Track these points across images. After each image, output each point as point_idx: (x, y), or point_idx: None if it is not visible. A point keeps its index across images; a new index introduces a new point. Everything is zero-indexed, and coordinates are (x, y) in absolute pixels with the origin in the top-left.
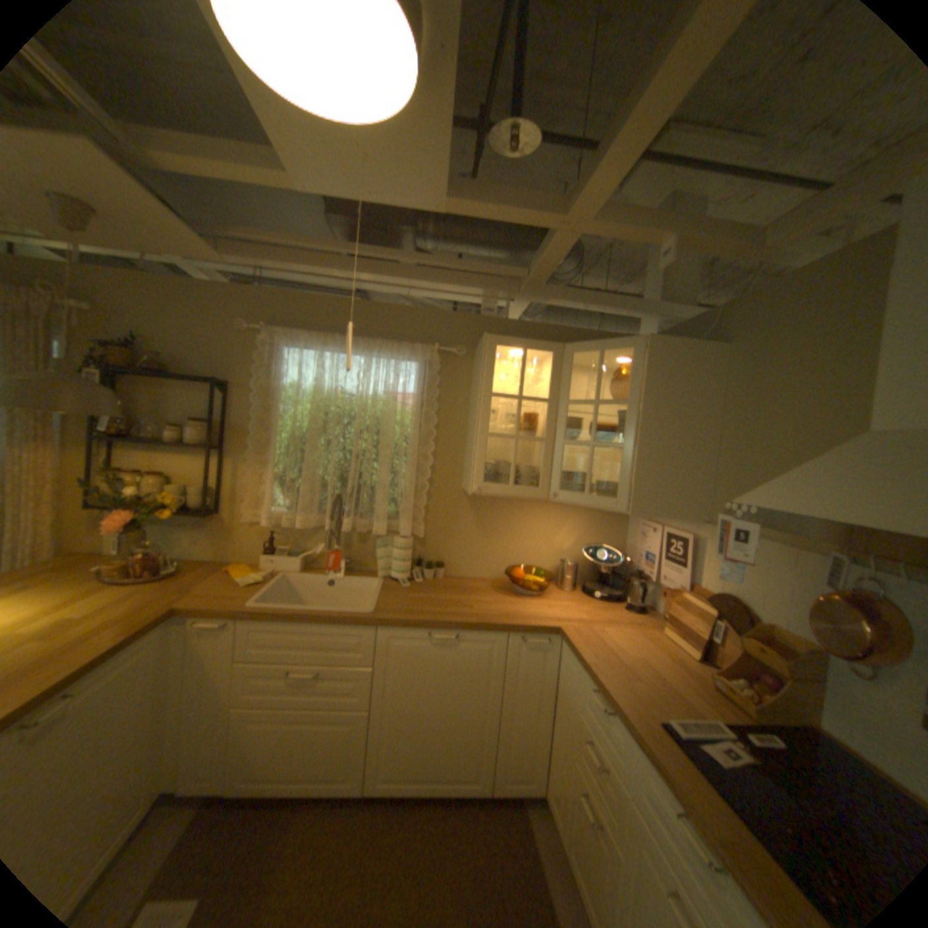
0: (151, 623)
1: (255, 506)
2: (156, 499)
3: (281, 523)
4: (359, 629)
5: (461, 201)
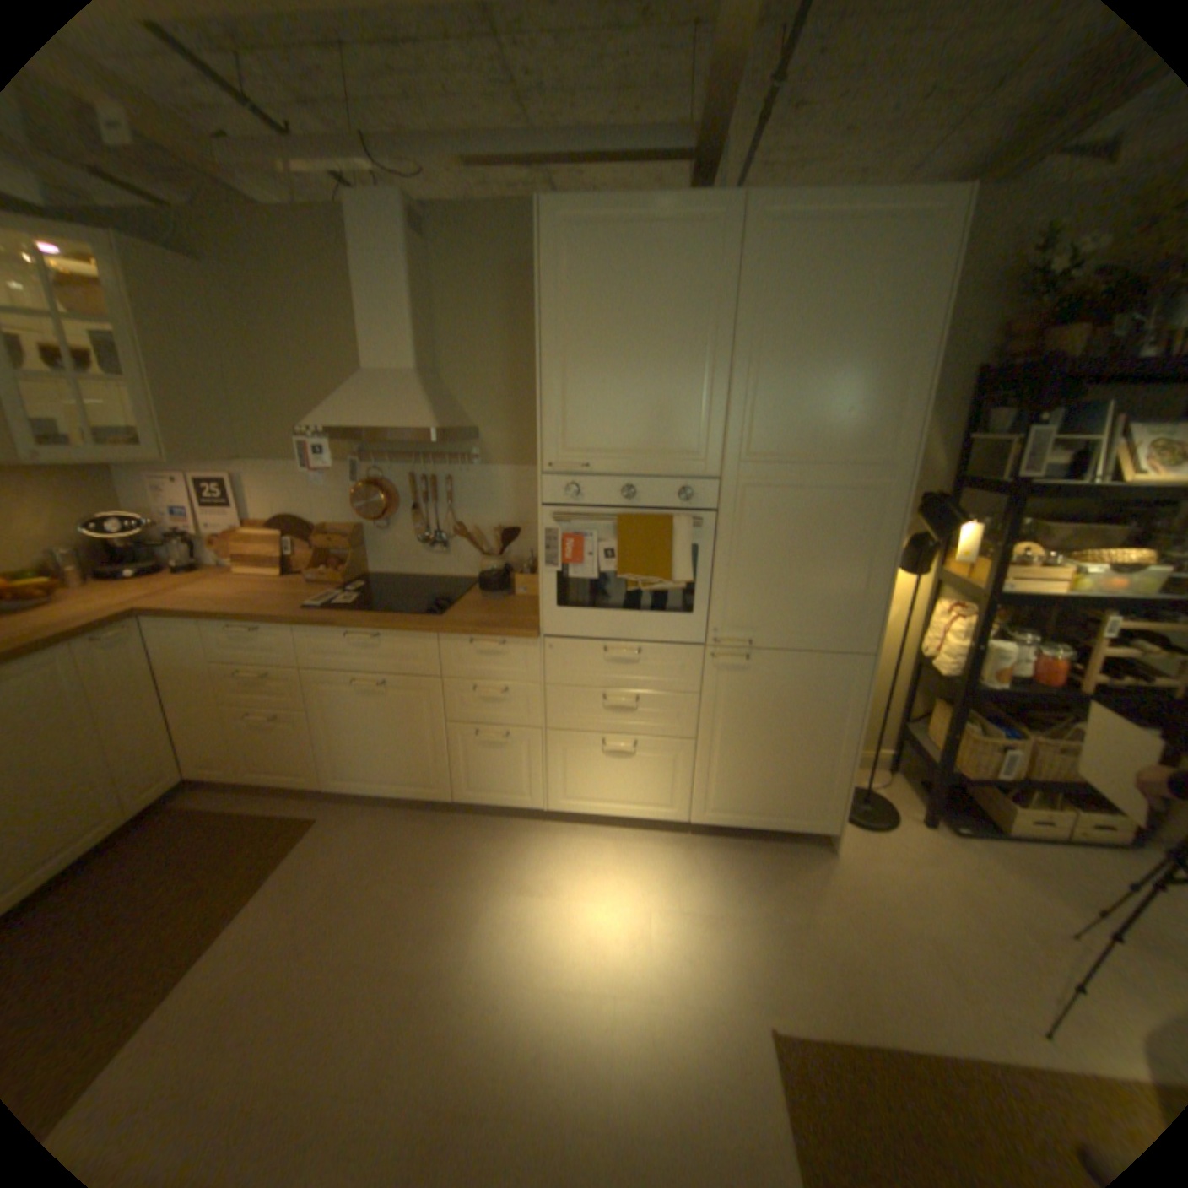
0: None
1: None
2: None
3: None
4: None
5: None
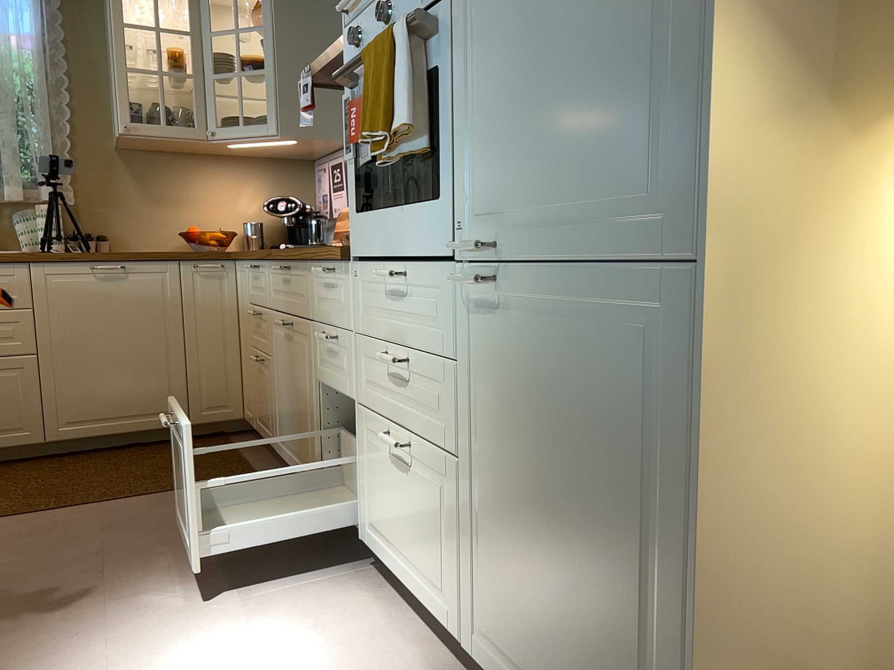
0: None
1: None
2: None
3: None
4: (8, 268)
5: None
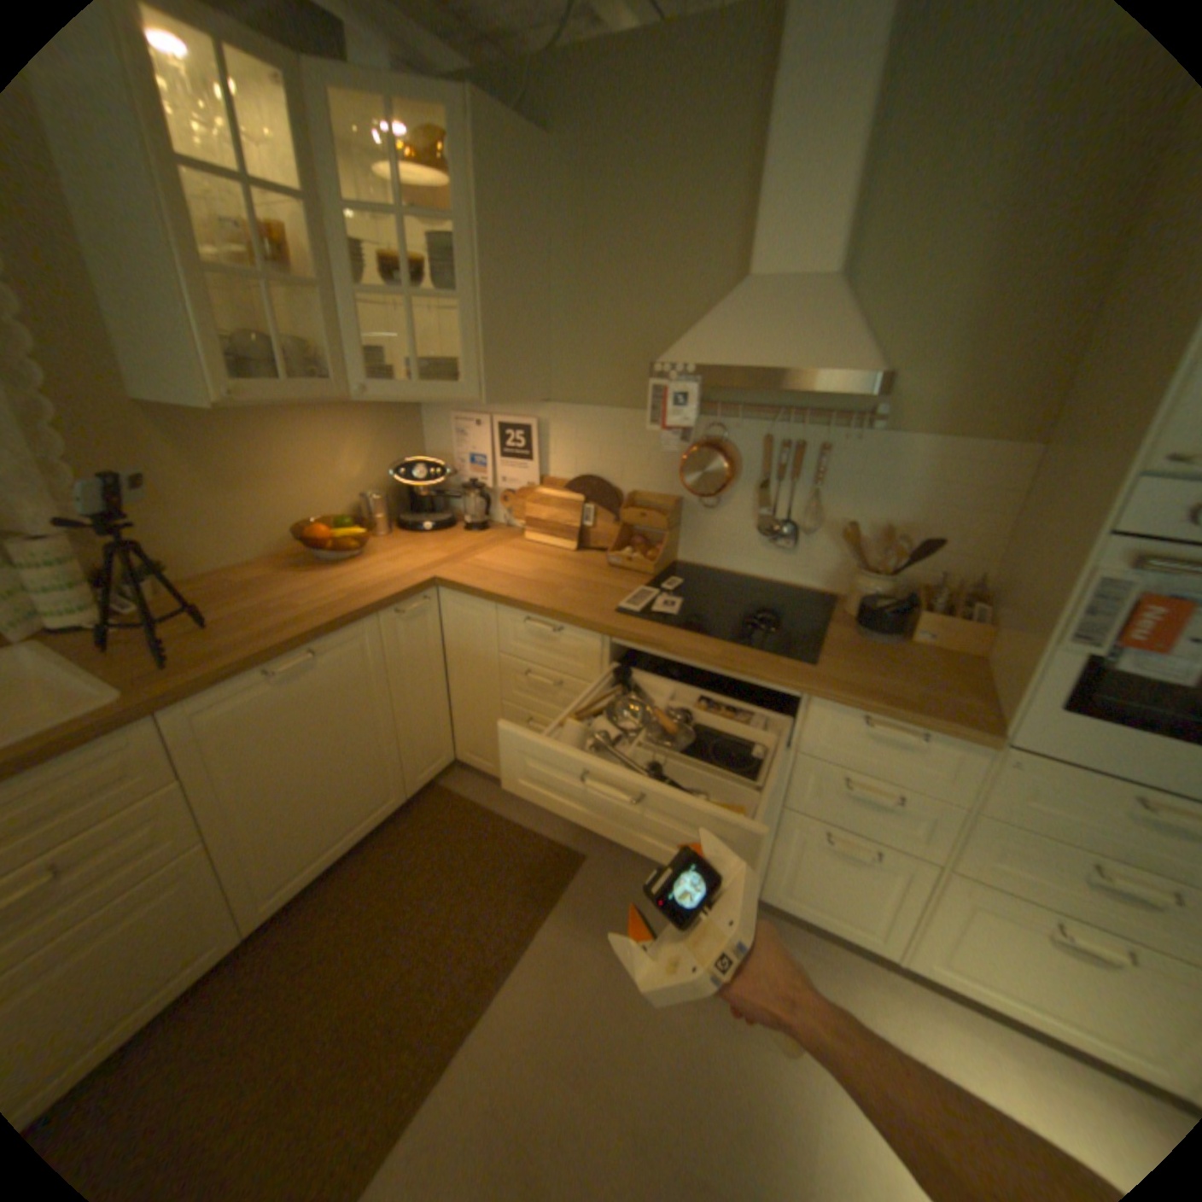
0: None
1: None
2: None
3: None
4: (117, 740)
5: None
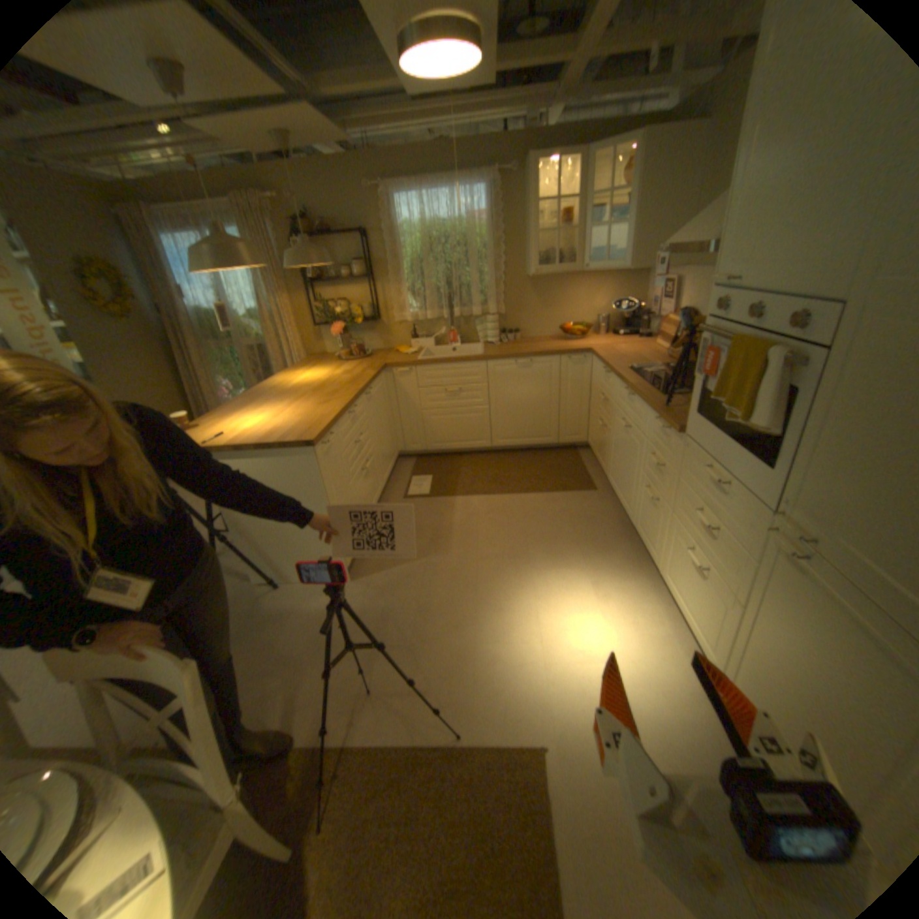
0: (380, 368)
1: (399, 311)
2: (350, 313)
3: (416, 319)
4: (476, 363)
5: (502, 65)
